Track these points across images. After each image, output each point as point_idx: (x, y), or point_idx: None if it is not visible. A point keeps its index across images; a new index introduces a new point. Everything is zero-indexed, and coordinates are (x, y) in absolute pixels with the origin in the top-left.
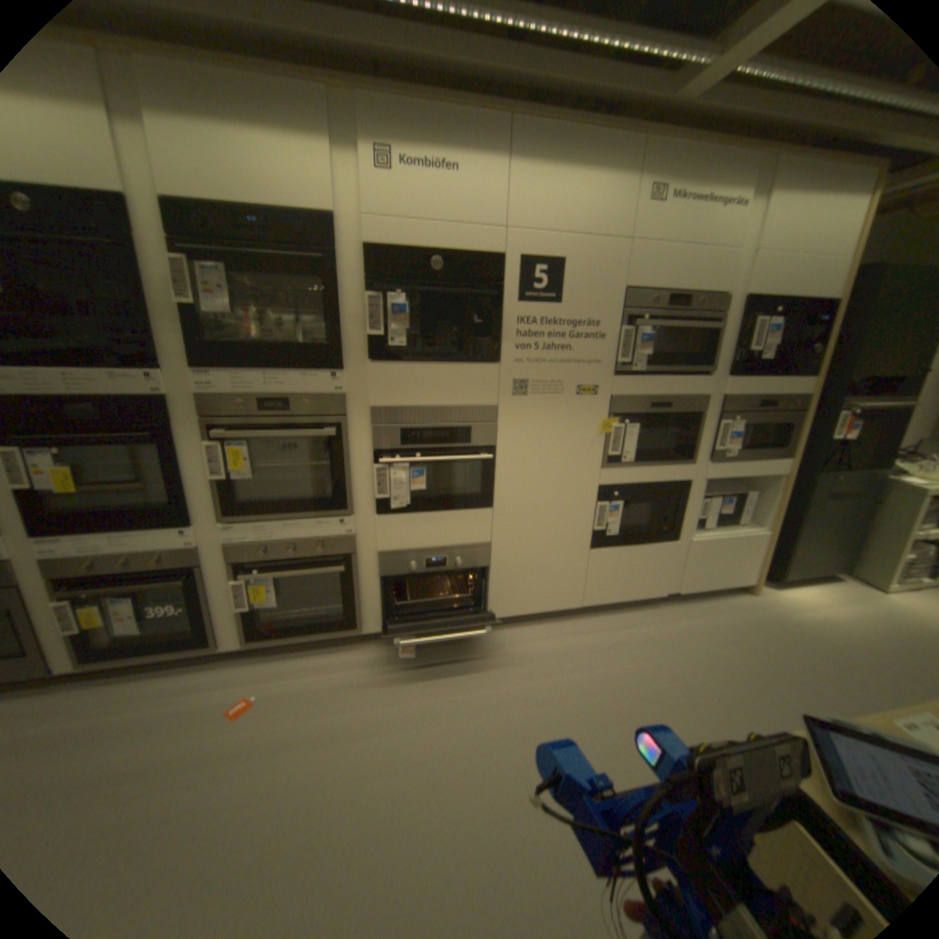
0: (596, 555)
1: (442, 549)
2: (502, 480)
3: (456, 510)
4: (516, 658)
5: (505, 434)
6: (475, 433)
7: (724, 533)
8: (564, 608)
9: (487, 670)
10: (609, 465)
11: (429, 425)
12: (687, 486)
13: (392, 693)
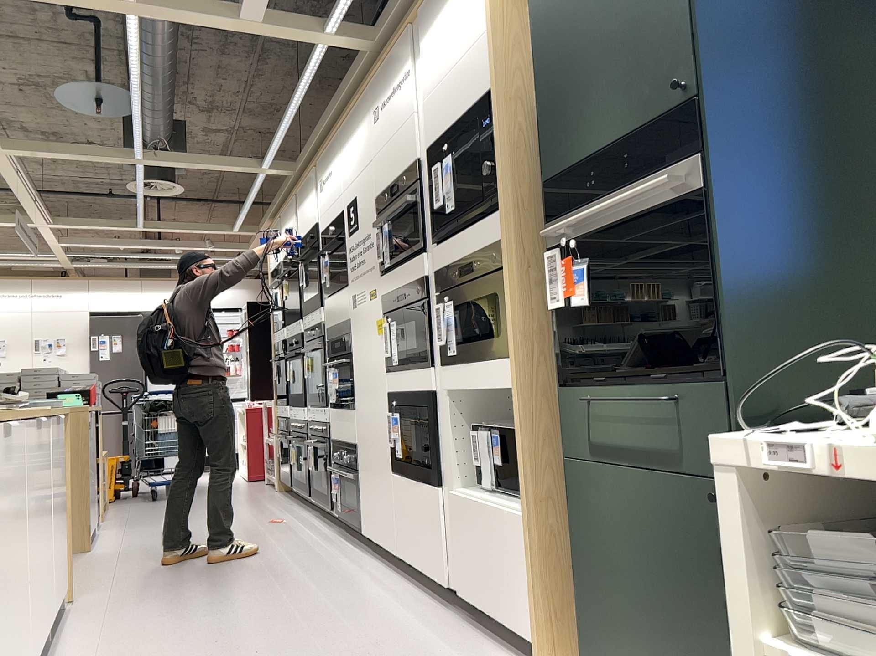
0: (396, 483)
1: (343, 444)
2: (355, 383)
3: (345, 409)
4: (330, 563)
5: (352, 341)
6: (344, 341)
7: (493, 500)
8: (390, 549)
9: (314, 557)
10: (389, 370)
11: (339, 338)
12: (432, 400)
13: (289, 541)
